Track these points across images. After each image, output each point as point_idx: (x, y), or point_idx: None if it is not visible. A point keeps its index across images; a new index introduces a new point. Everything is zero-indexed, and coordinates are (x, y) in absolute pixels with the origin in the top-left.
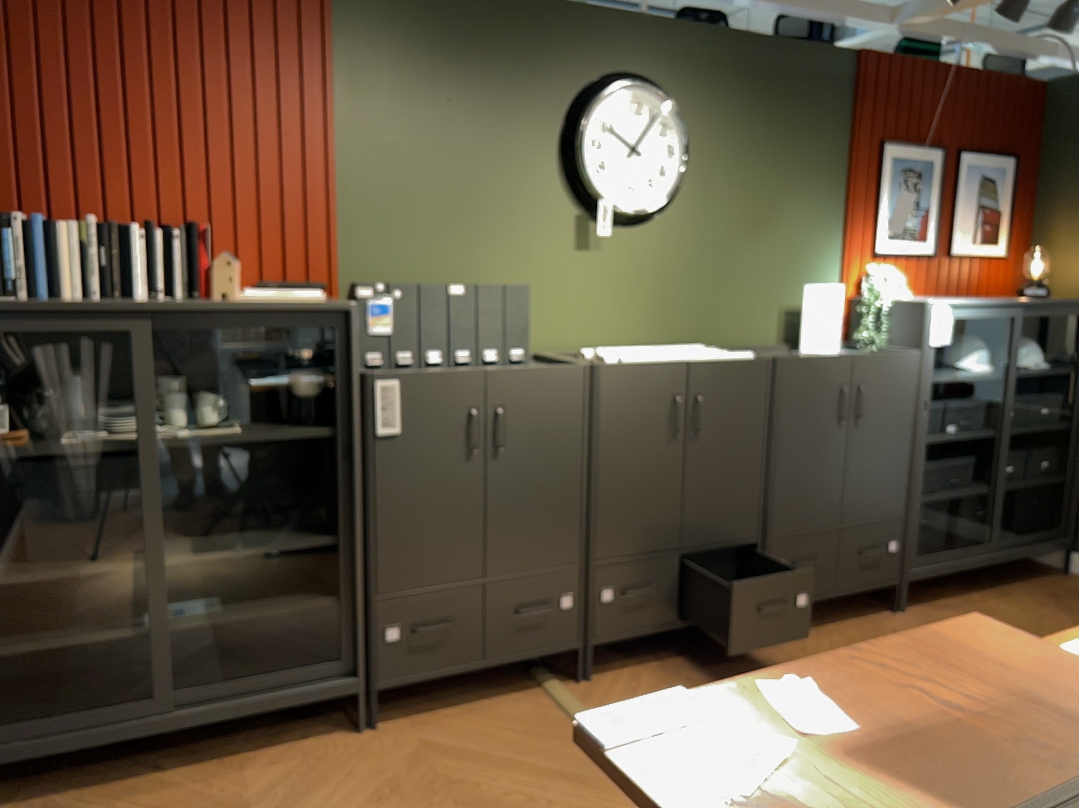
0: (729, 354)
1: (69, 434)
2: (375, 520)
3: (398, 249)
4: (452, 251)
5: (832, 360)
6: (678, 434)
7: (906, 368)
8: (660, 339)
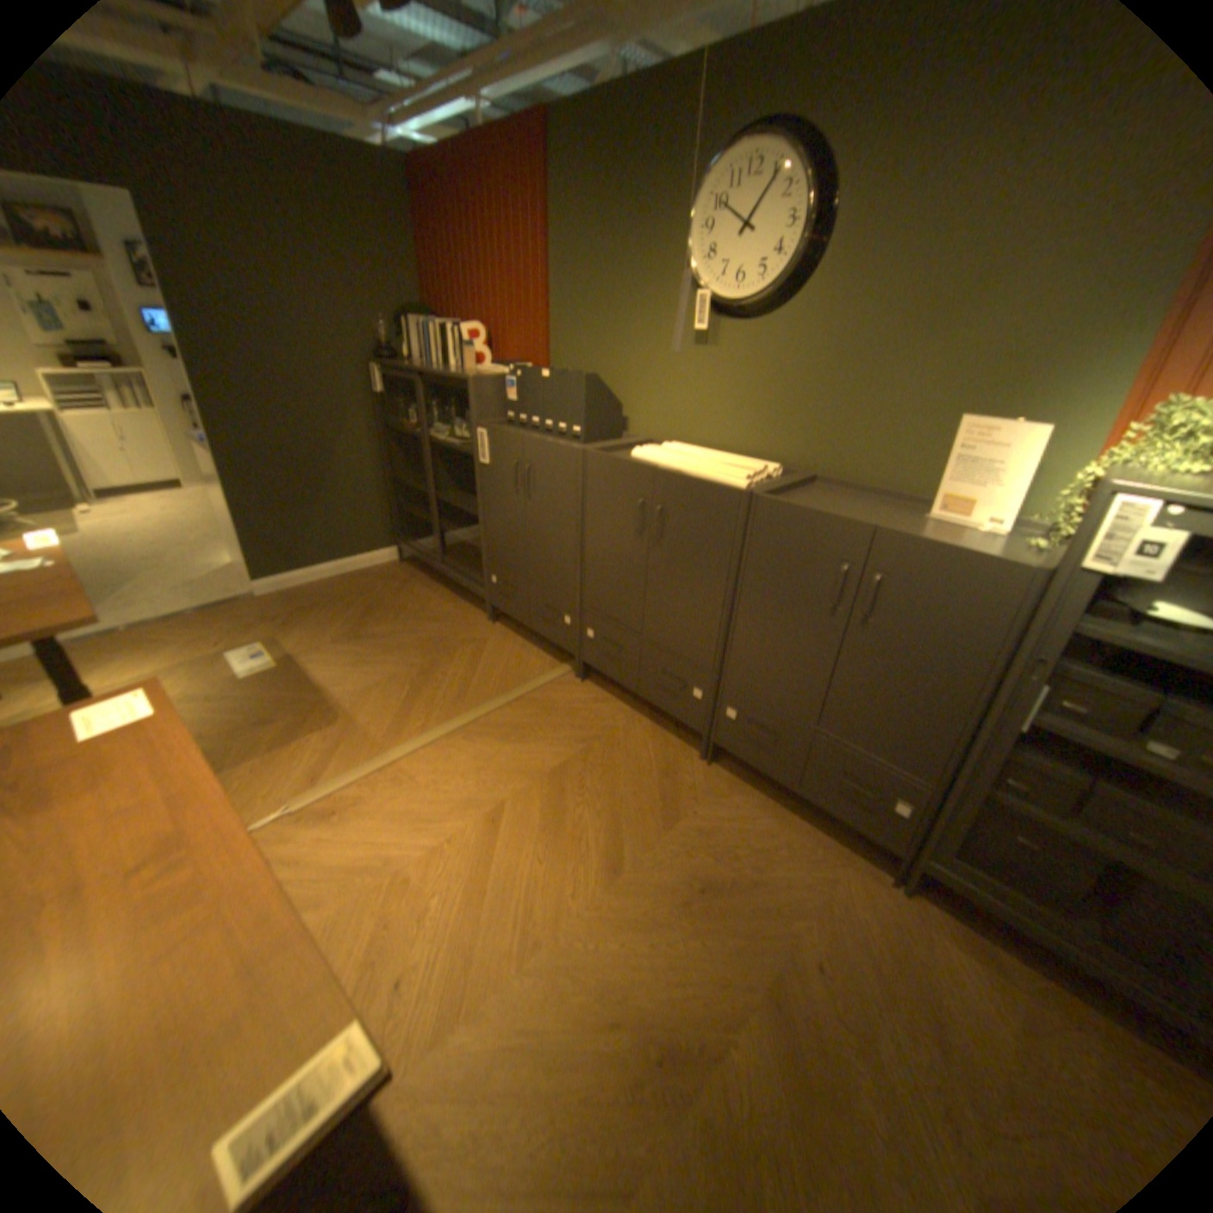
0: (722, 475)
1: (431, 428)
2: (485, 511)
3: (578, 341)
4: (606, 343)
5: (831, 521)
6: (641, 534)
7: (986, 582)
8: (765, 452)
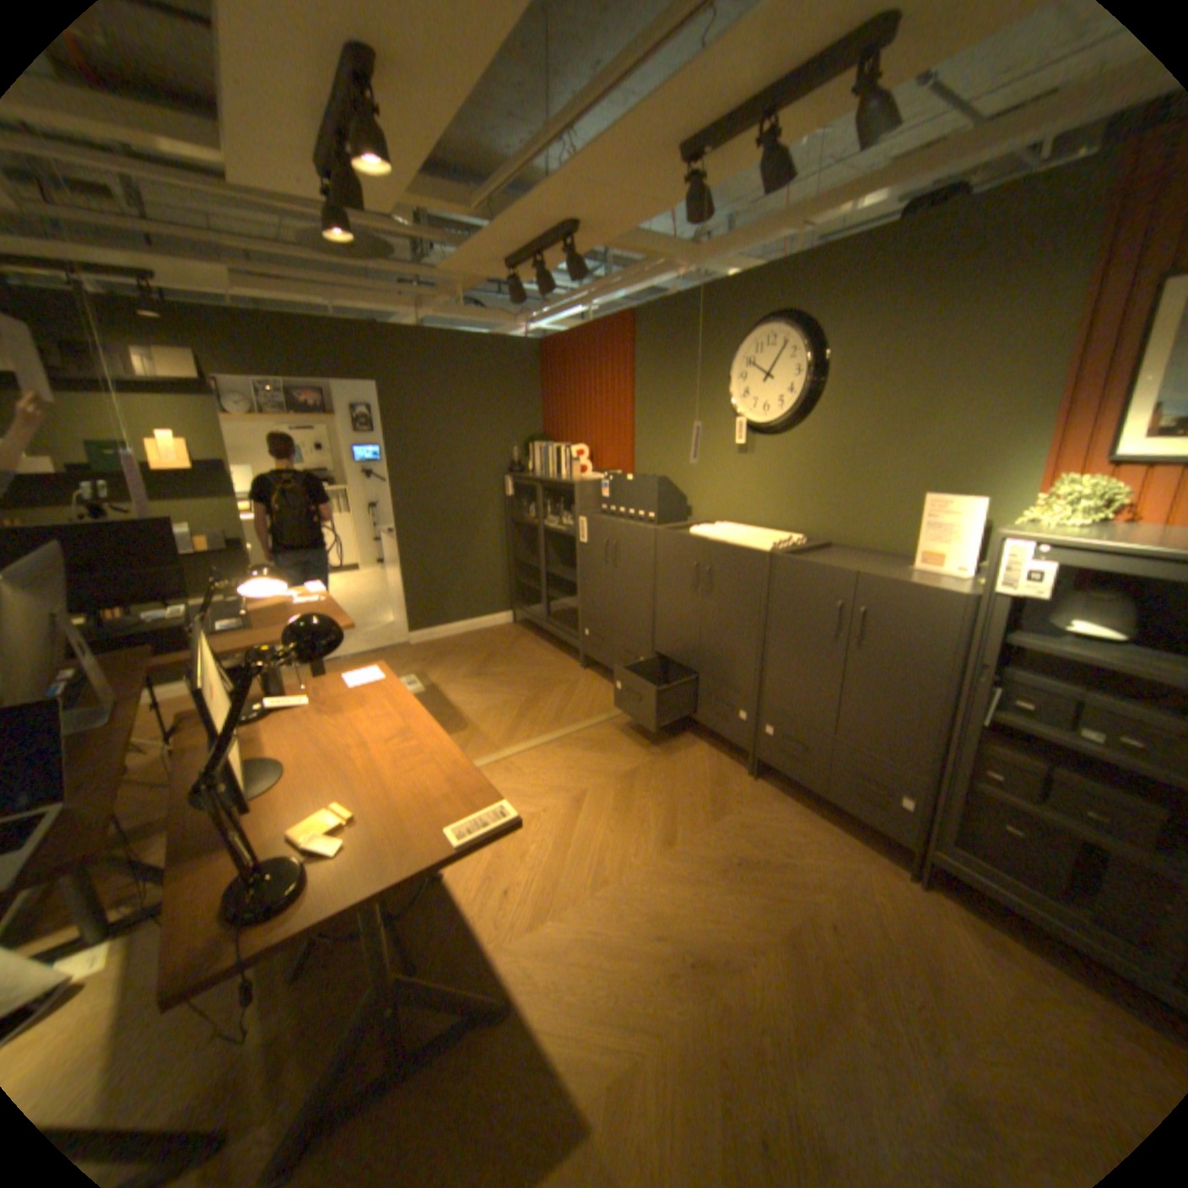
0: (754, 543)
1: (545, 520)
2: (582, 579)
3: (655, 454)
4: (676, 455)
5: (828, 570)
6: (697, 589)
7: (937, 607)
8: (794, 527)
